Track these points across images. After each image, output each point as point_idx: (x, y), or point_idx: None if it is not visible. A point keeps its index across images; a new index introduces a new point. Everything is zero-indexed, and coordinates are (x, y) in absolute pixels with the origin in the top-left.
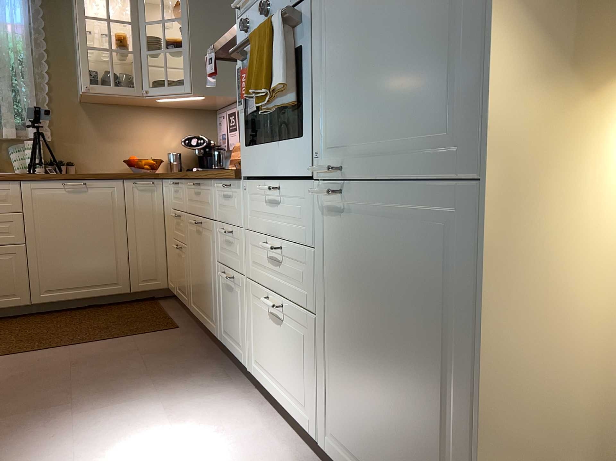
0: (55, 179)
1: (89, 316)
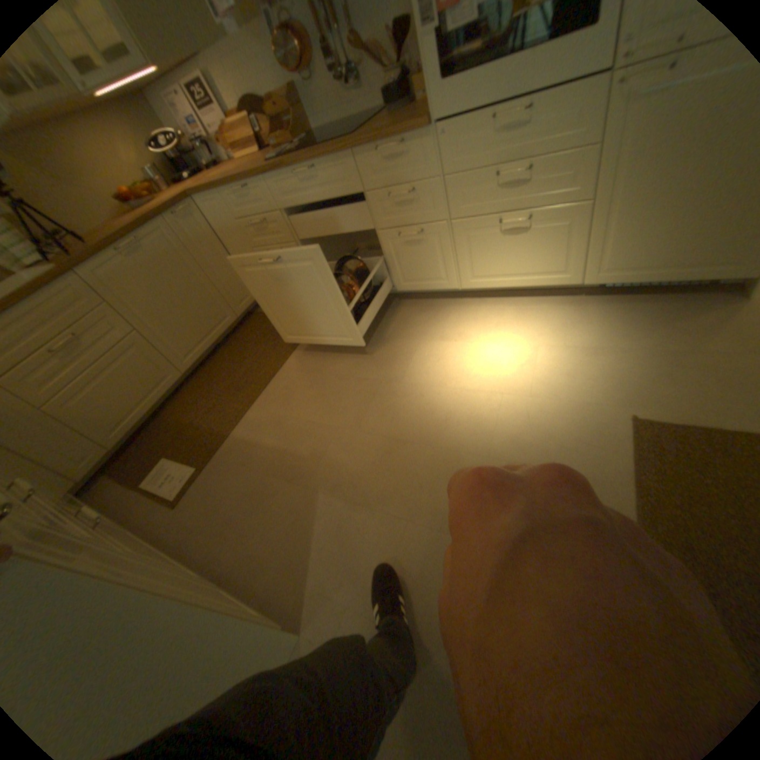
0: (103, 247)
1: (236, 351)
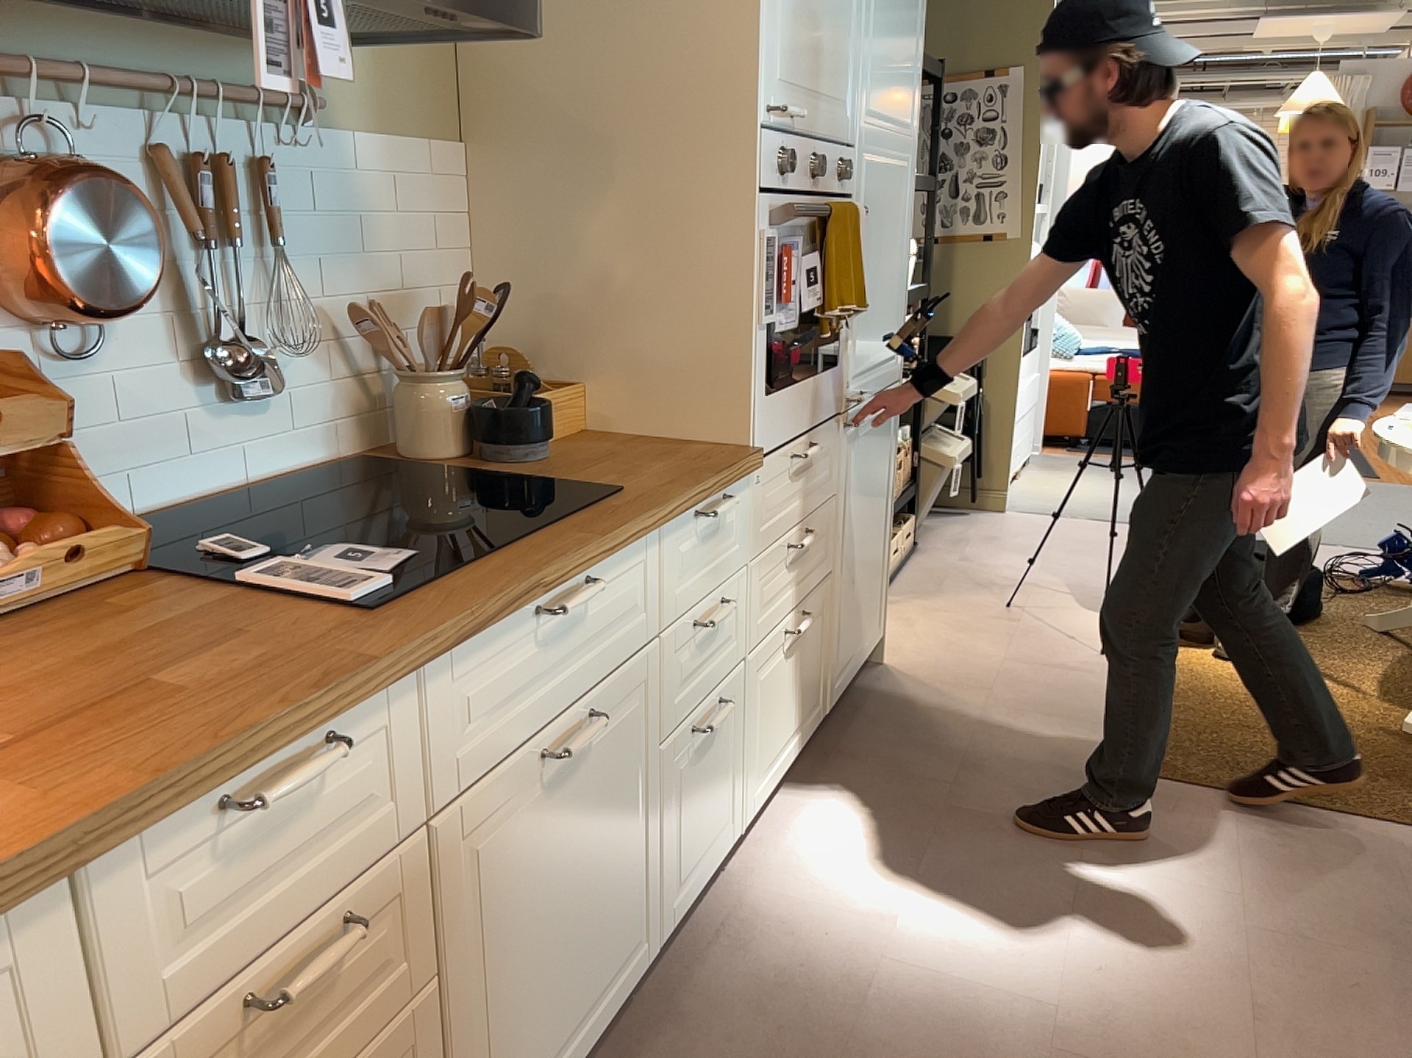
0: None
1: None
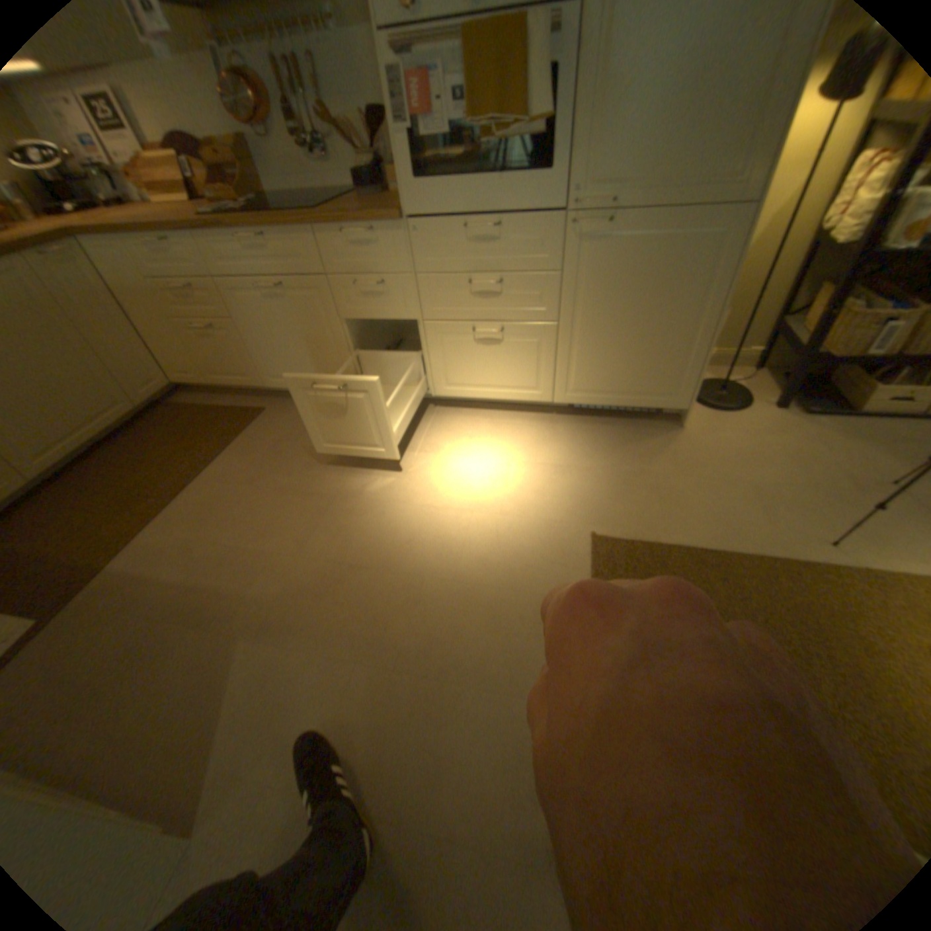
0: None
1: (126, 454)
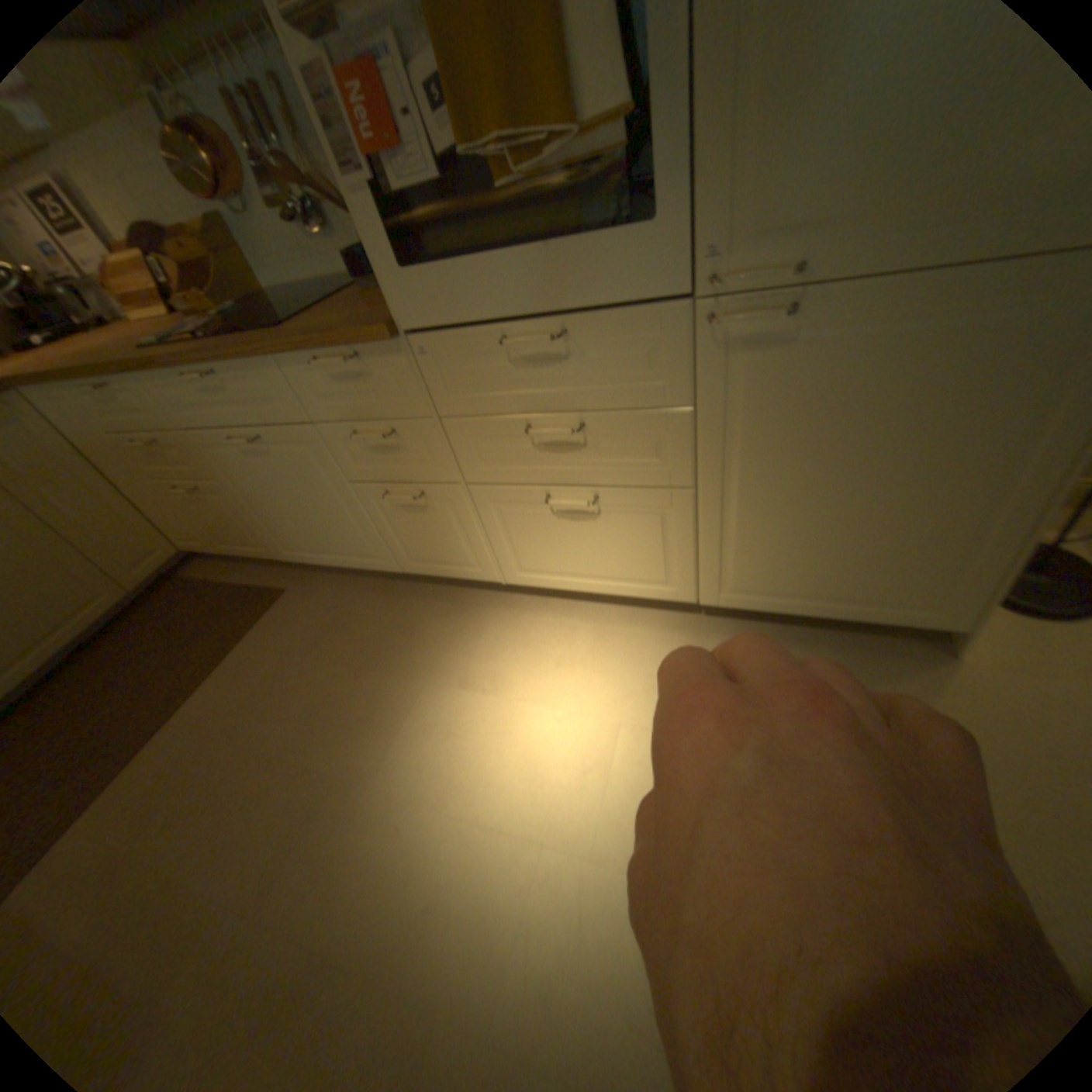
0: None
1: (109, 667)
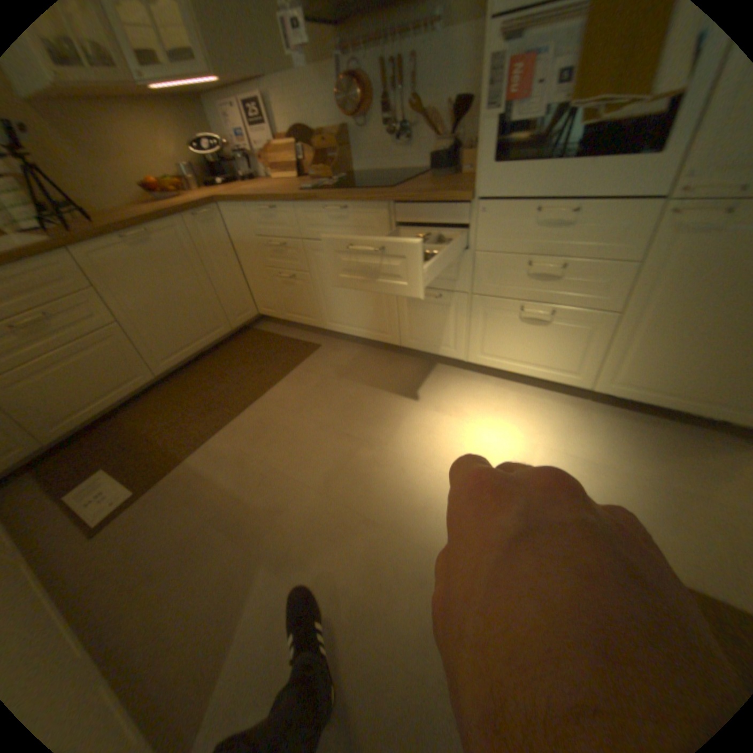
0: (106, 232)
1: (218, 365)
